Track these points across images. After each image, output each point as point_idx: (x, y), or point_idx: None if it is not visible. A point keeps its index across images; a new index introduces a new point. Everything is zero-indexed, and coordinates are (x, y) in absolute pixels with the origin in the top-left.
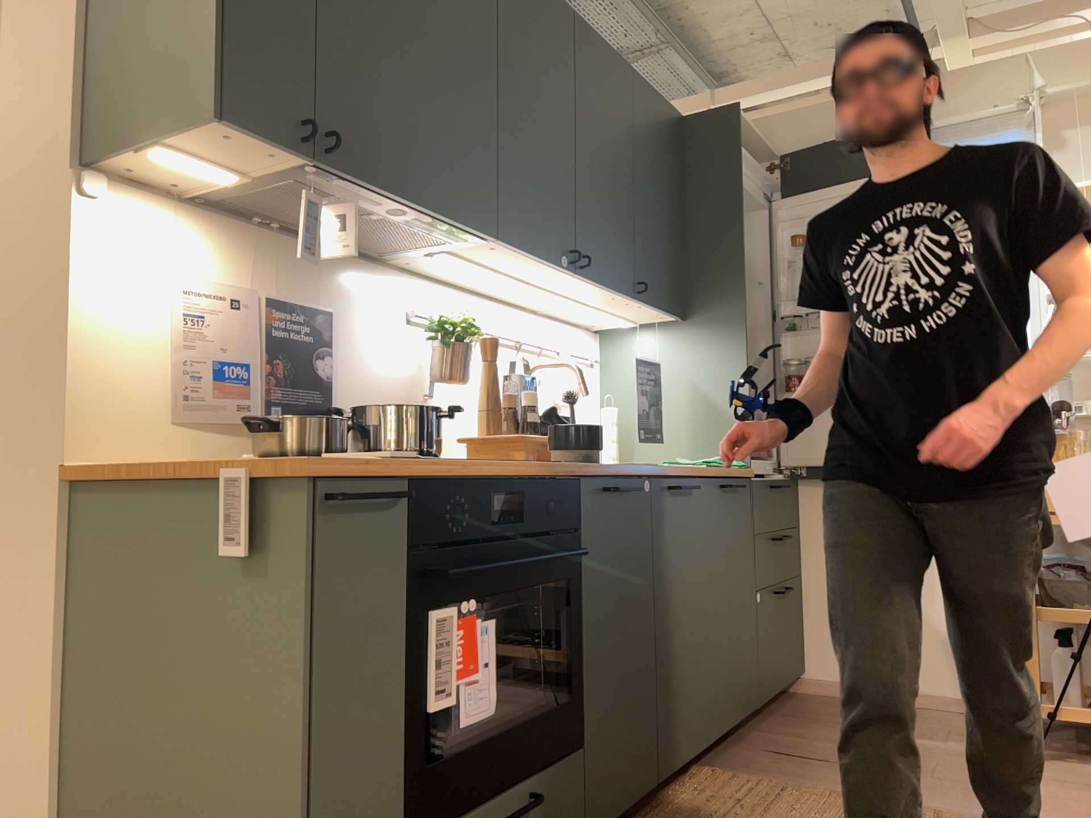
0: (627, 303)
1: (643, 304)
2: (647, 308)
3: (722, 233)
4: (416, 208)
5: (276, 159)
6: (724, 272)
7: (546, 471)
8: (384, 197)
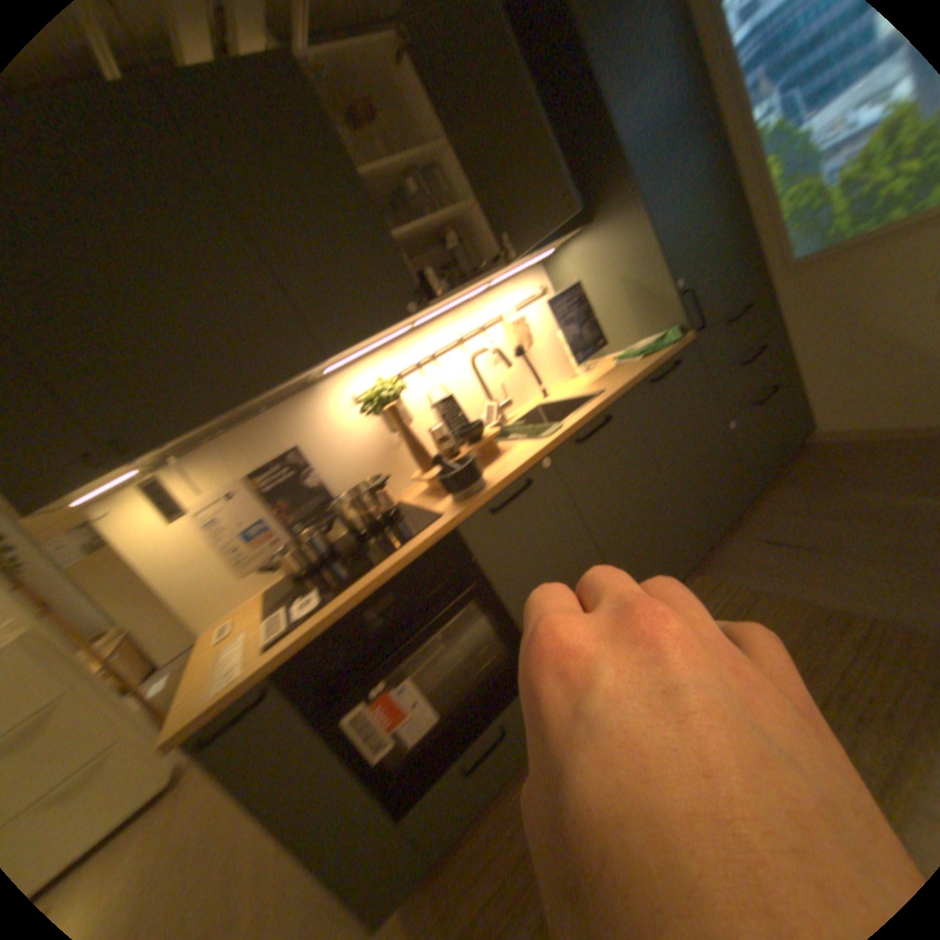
0: (518, 261)
1: (530, 252)
2: (542, 247)
3: (587, 112)
4: (238, 405)
5: (113, 472)
6: (604, 154)
7: (415, 549)
8: (206, 423)
